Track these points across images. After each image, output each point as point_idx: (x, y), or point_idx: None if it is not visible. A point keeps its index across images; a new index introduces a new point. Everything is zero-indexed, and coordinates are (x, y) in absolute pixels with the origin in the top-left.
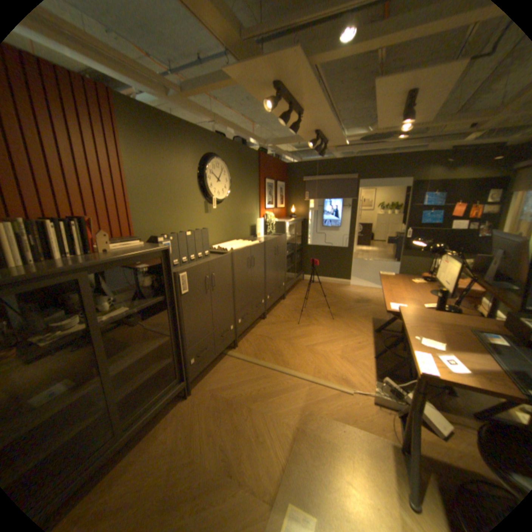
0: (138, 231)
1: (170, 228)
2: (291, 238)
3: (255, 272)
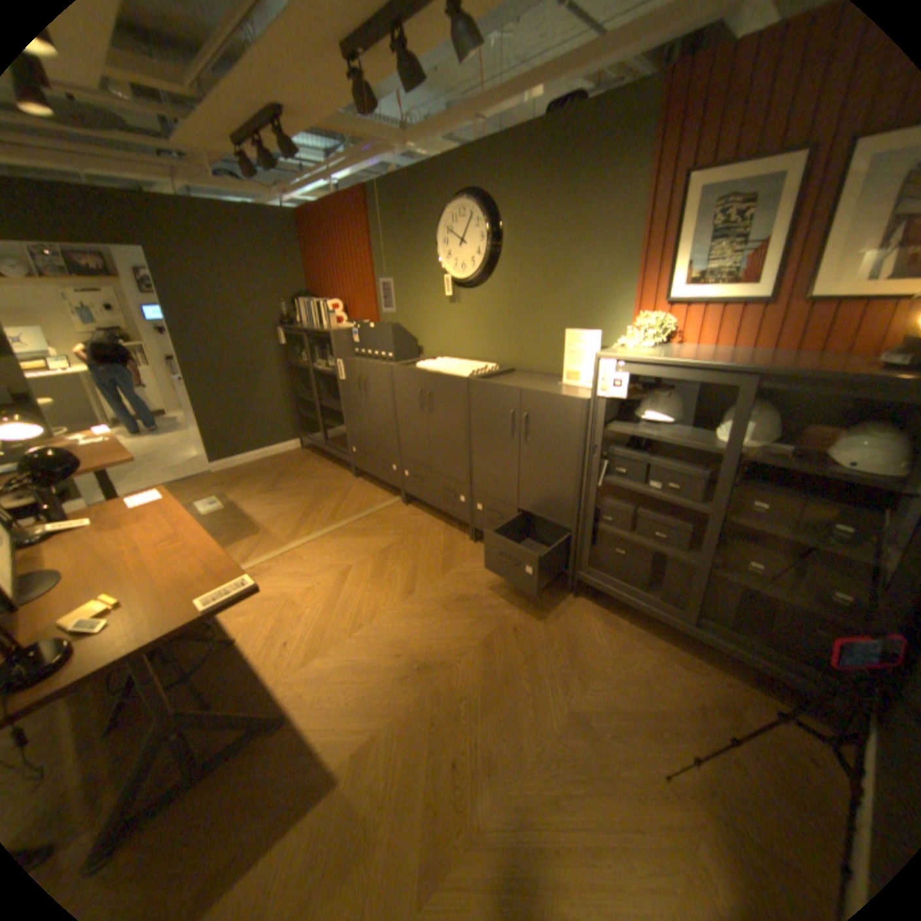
0: (383, 317)
1: (406, 319)
2: (689, 444)
3: (439, 427)
